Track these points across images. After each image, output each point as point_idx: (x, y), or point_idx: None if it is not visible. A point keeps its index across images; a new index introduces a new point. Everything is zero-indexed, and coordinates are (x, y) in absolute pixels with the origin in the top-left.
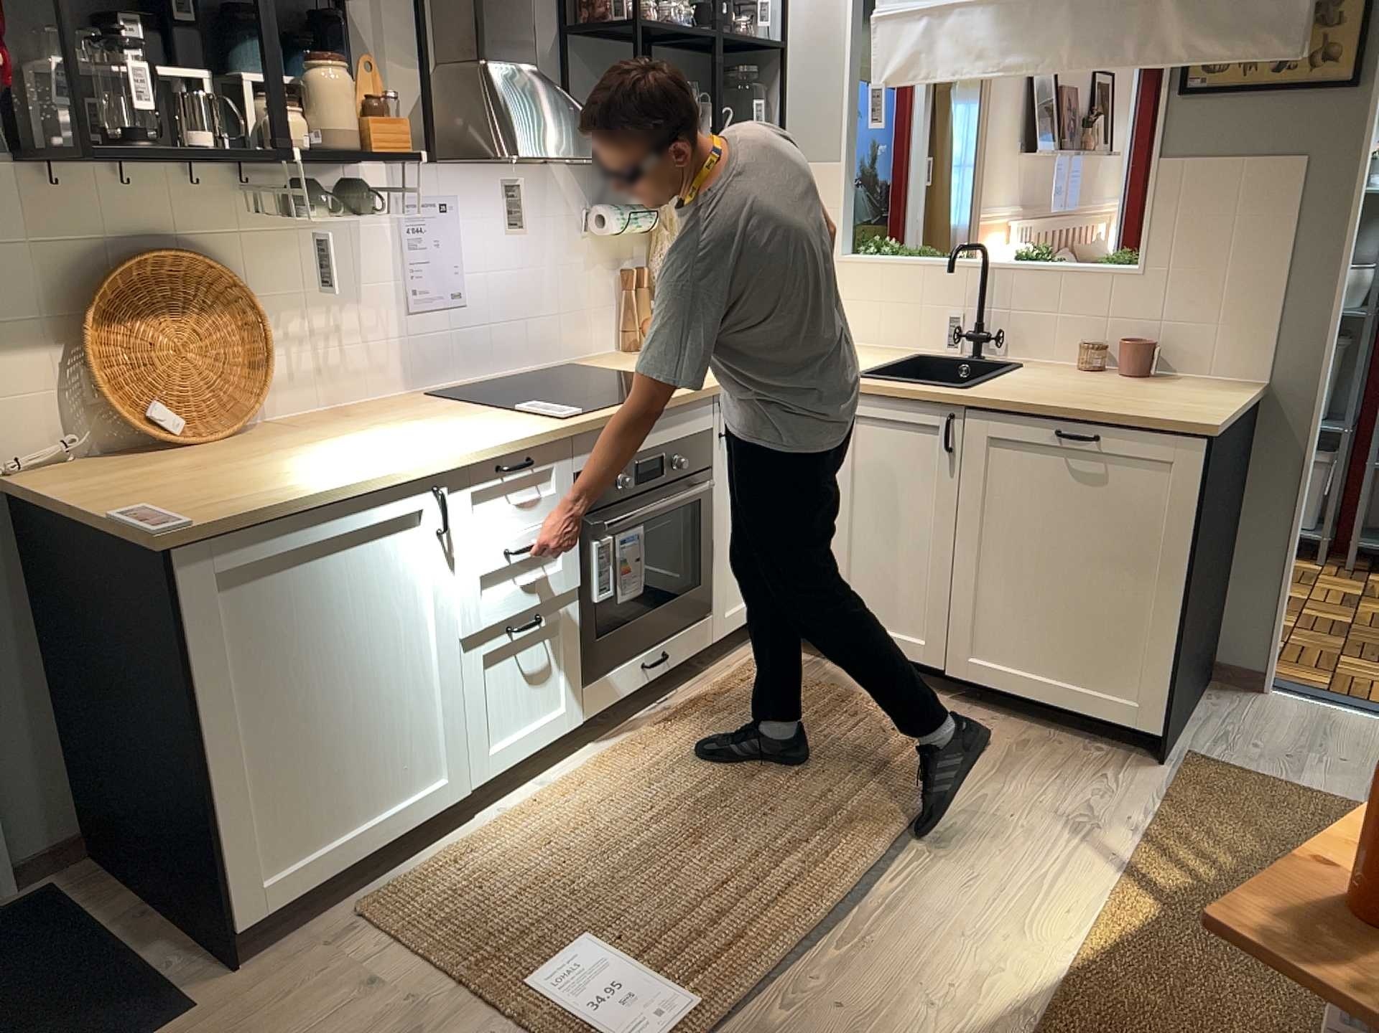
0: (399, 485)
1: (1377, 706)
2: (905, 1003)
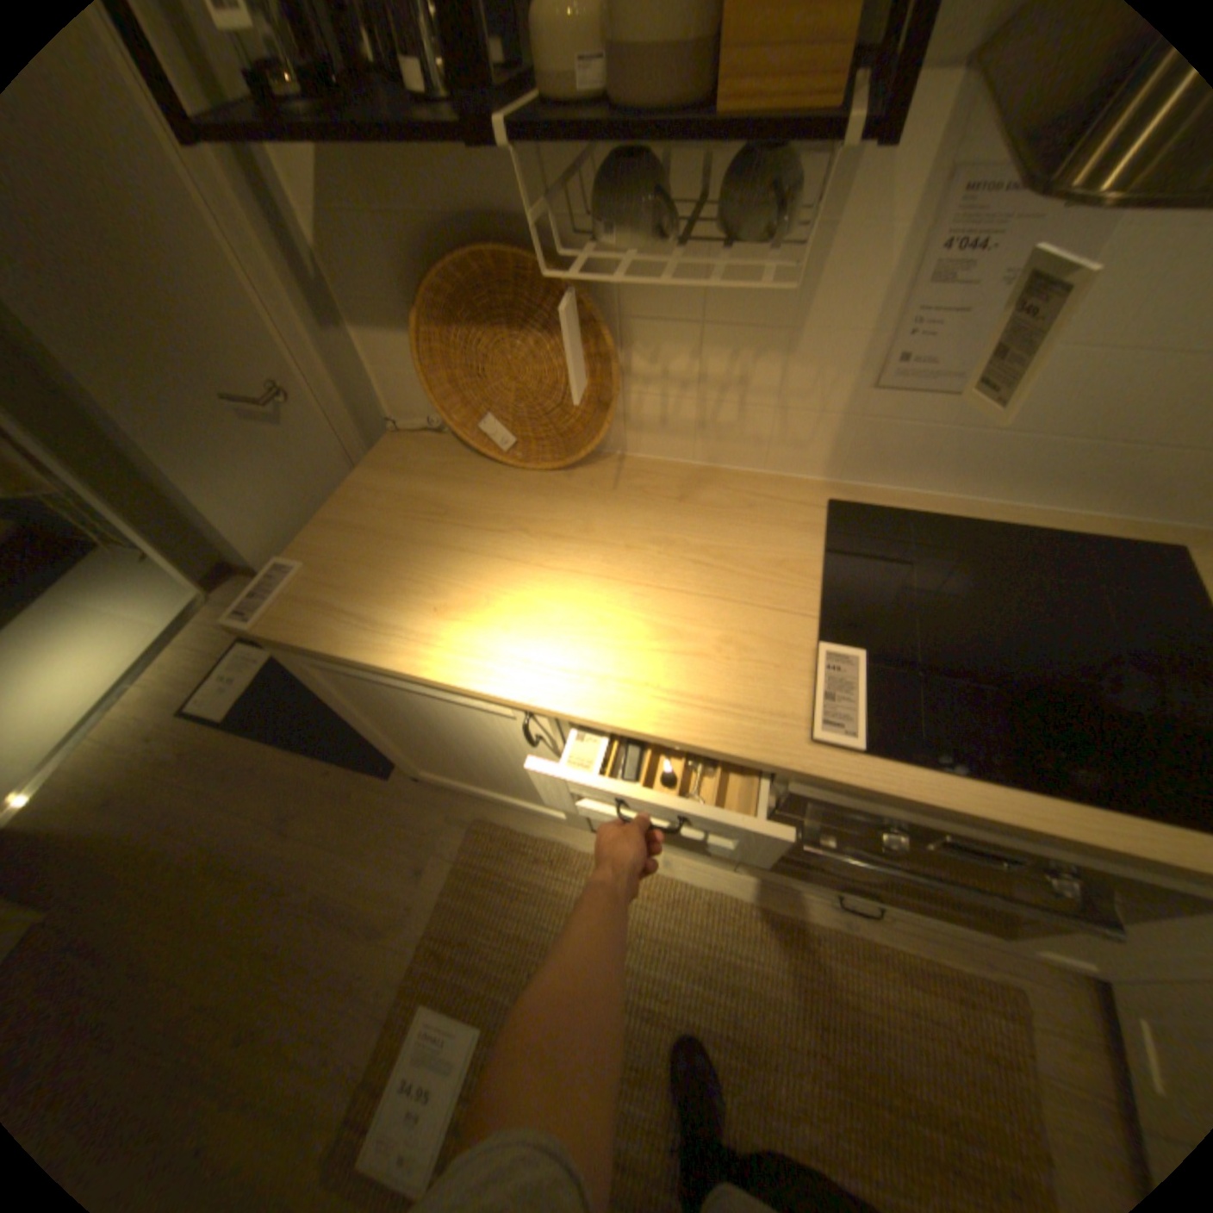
0: (475, 694)
1: None
2: None
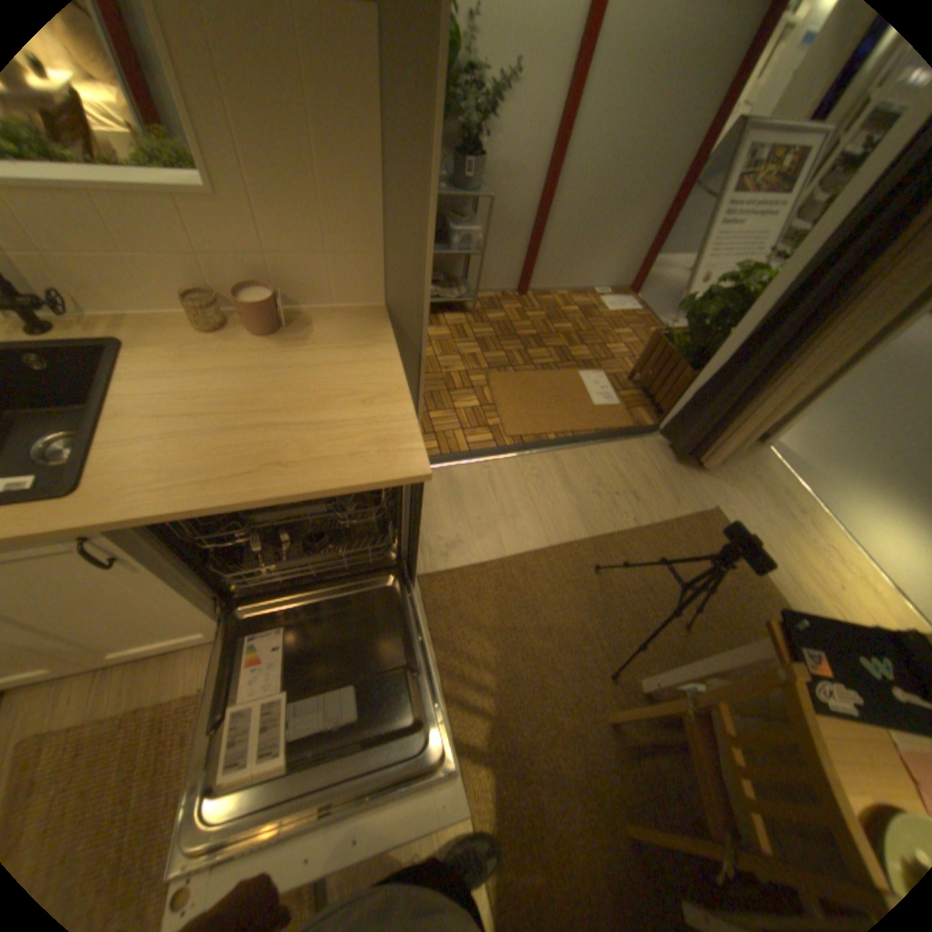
0: None
1: (464, 458)
2: None
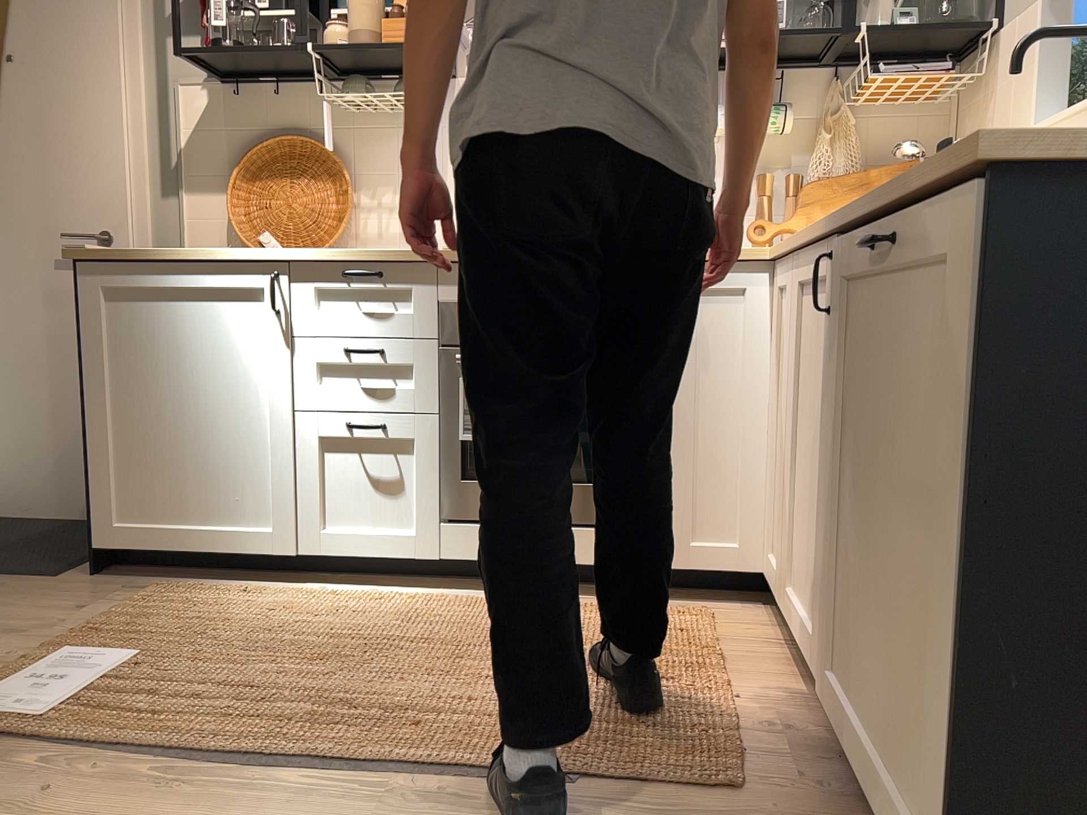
0: (241, 262)
1: None
2: None
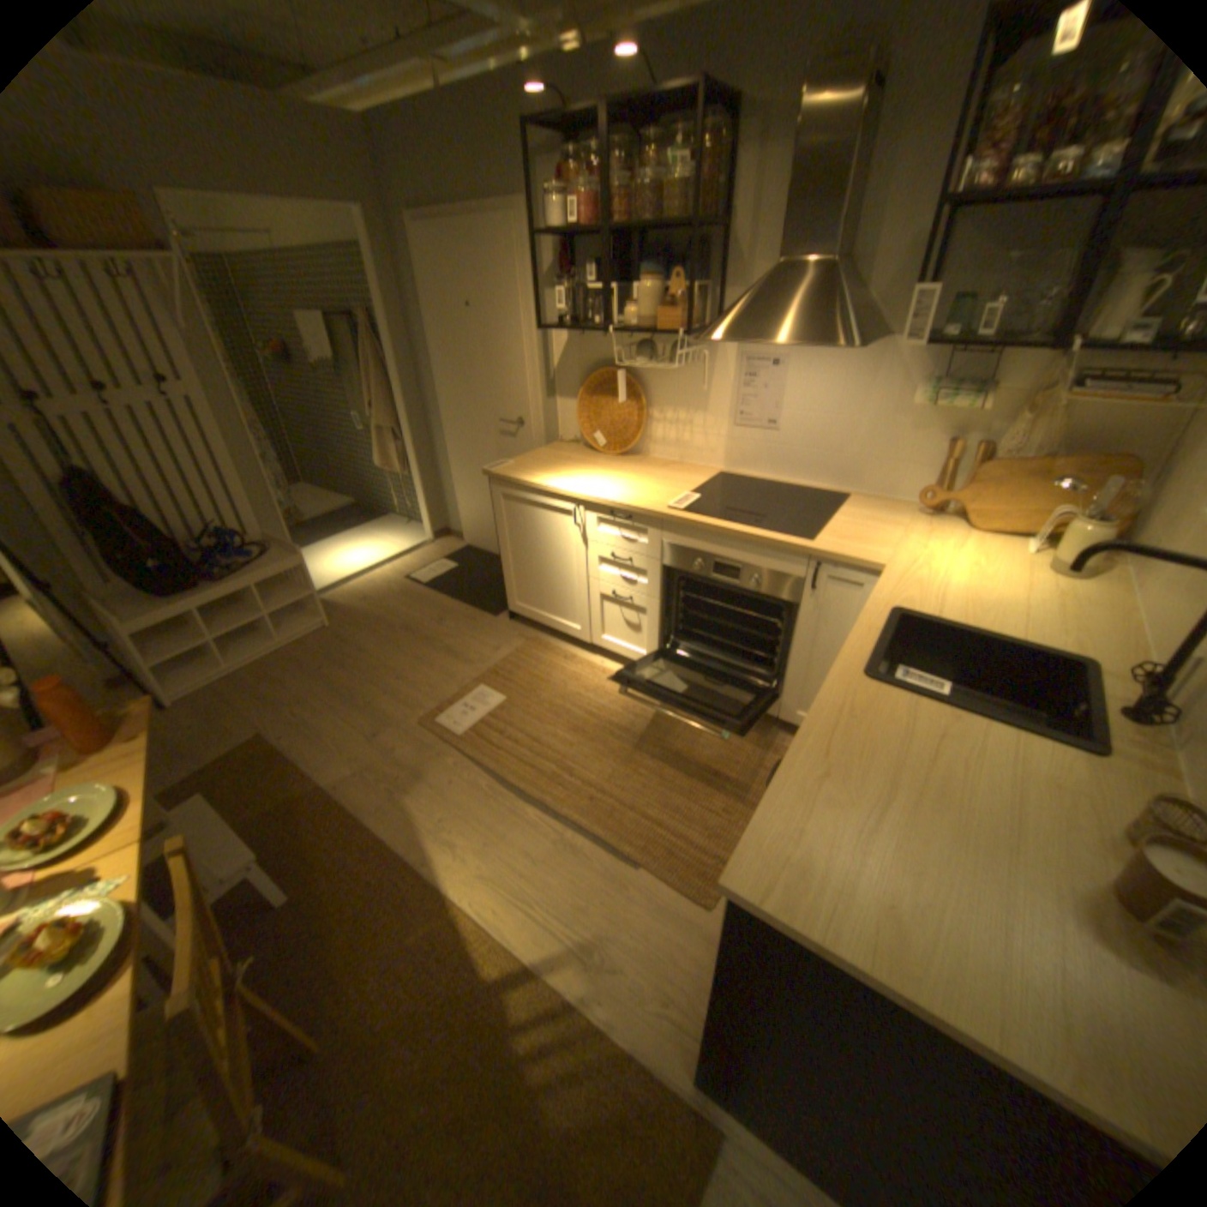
0: (560, 495)
1: None
2: (445, 808)
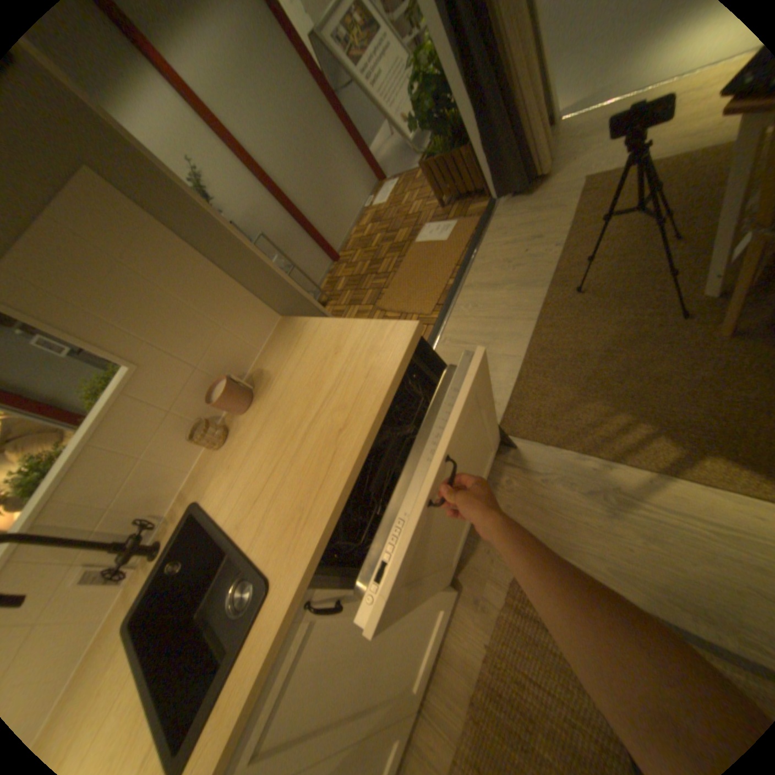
0: None
1: None
2: None
